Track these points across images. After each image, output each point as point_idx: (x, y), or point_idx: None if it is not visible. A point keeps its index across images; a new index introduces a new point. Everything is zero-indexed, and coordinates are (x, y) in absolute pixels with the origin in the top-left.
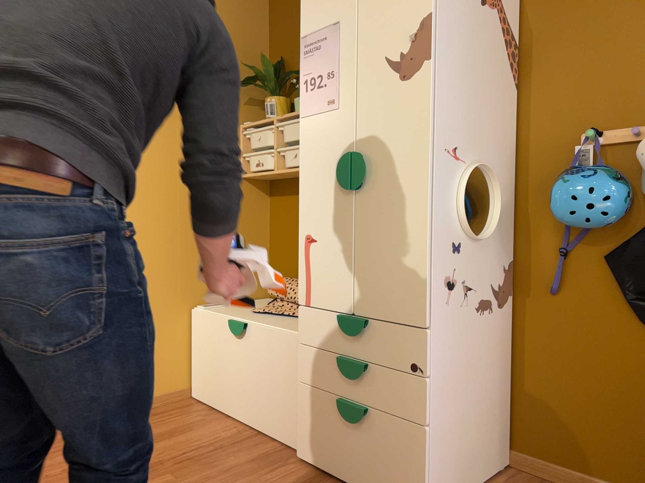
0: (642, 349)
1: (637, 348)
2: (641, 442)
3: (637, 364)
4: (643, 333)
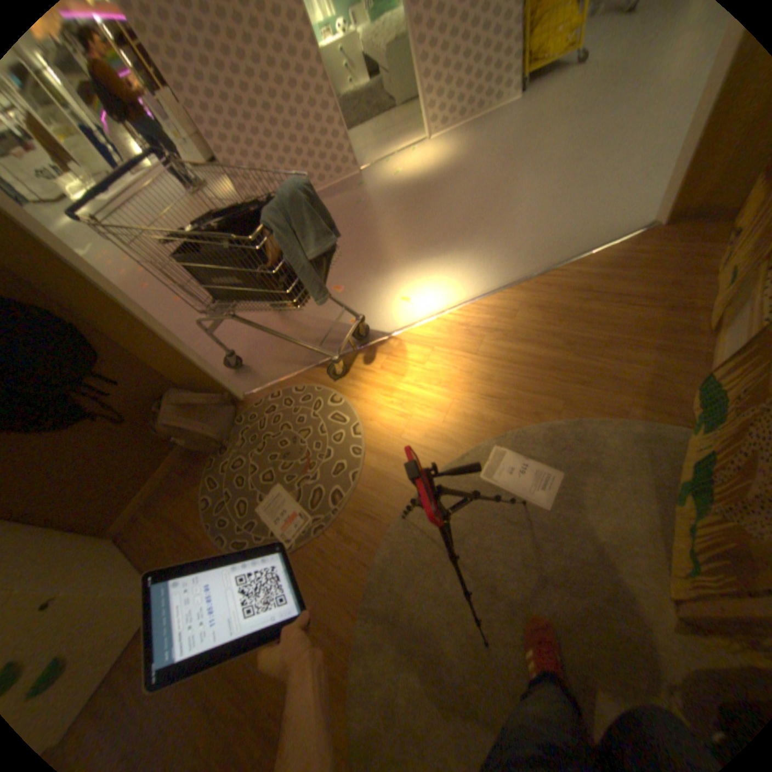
0: (76, 439)
1: (74, 442)
2: (131, 461)
3: (84, 446)
4: (66, 435)
